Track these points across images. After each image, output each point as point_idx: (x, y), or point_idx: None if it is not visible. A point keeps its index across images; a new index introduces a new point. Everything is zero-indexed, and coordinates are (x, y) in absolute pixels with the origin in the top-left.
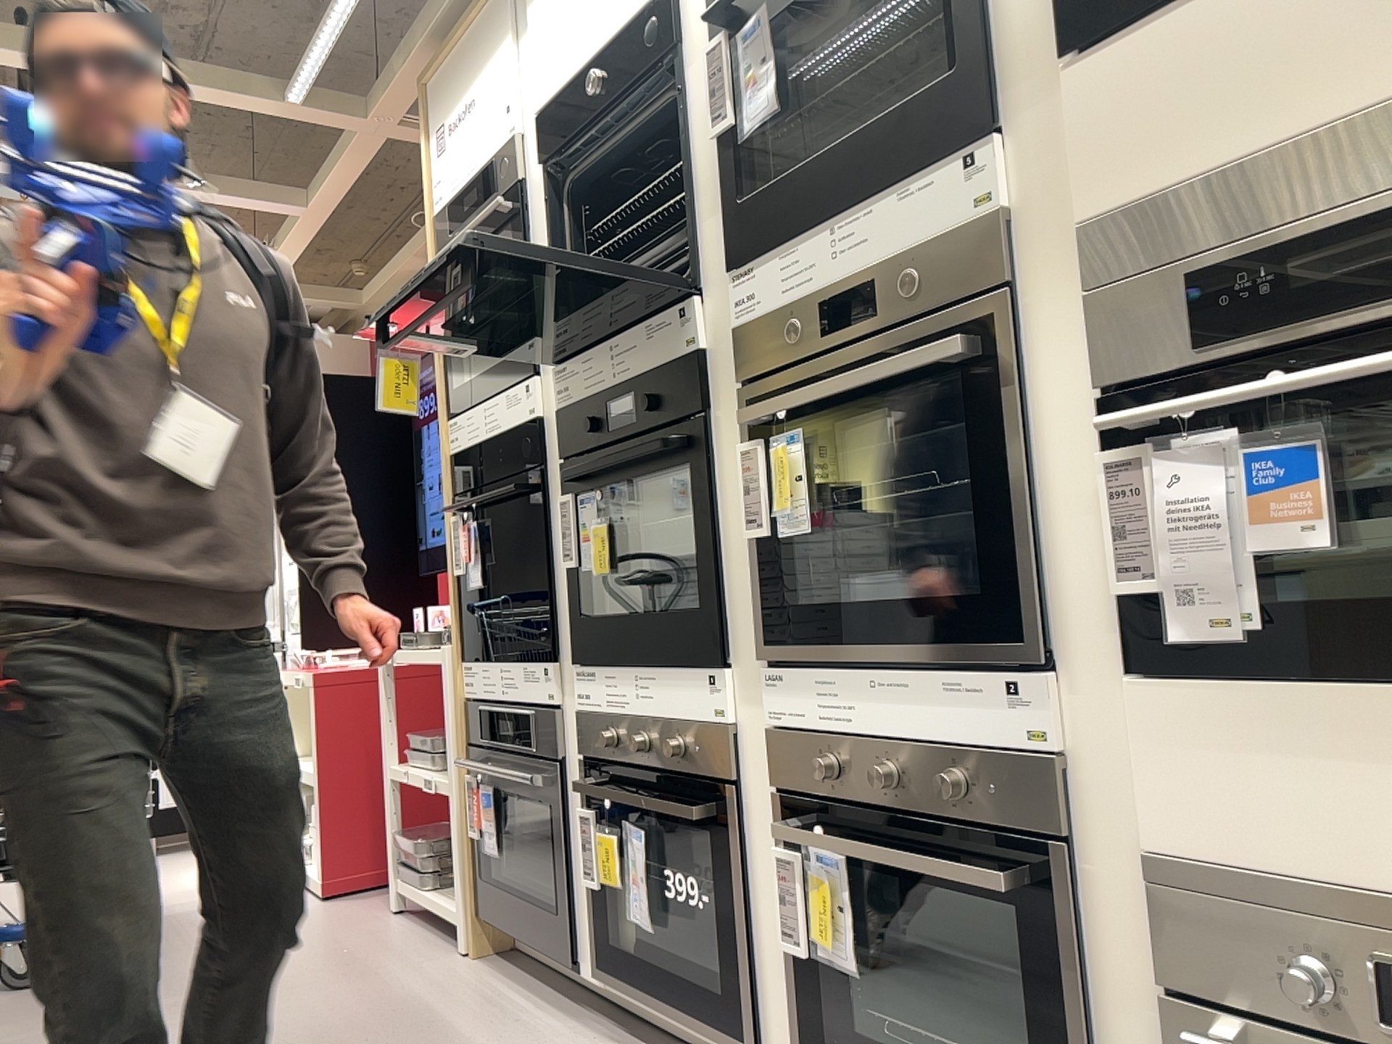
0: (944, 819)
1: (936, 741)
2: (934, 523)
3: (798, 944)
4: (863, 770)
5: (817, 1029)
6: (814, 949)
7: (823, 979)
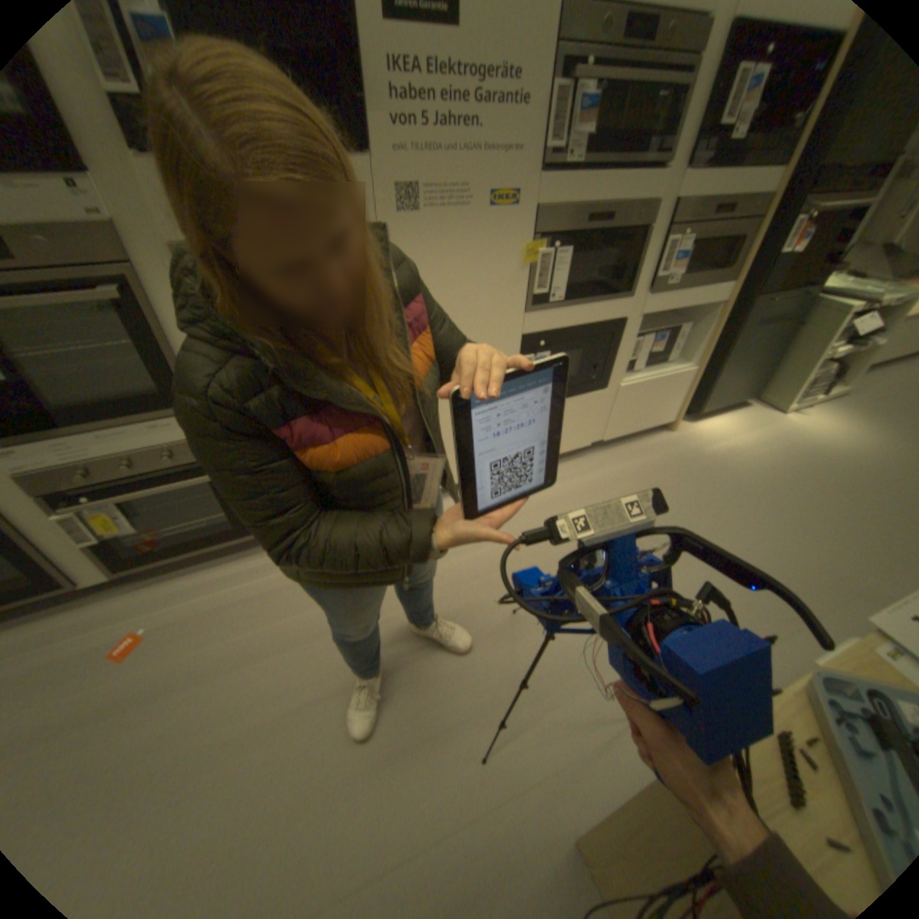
0: (160, 470)
1: (147, 448)
2: (99, 363)
3: (88, 542)
4: (103, 470)
5: (105, 559)
6: (98, 538)
7: (108, 544)
